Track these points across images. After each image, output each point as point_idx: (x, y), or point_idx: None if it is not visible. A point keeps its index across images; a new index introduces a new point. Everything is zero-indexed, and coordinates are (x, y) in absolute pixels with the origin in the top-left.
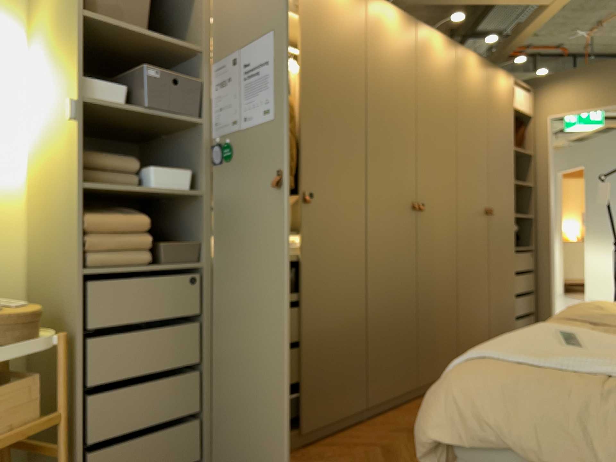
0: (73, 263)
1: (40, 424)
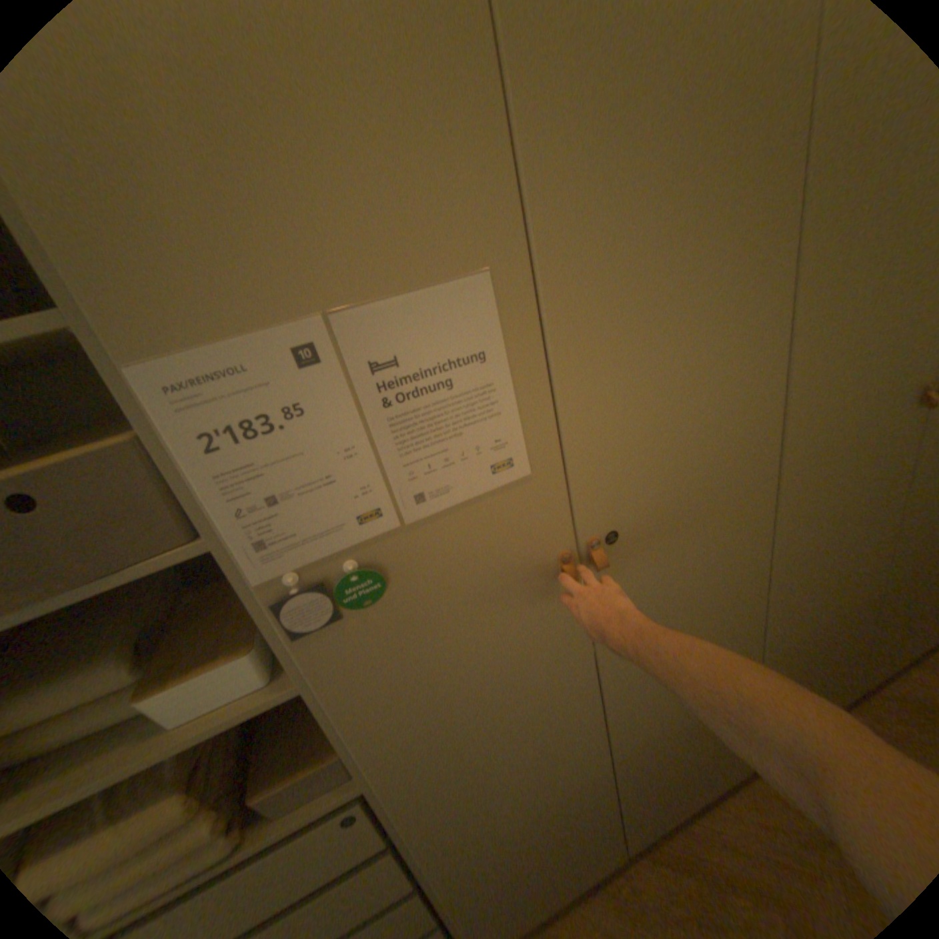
0: None
1: None
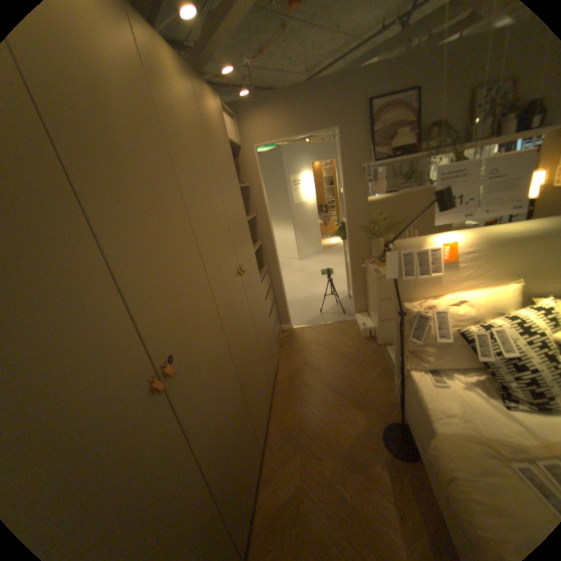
0: None
1: None
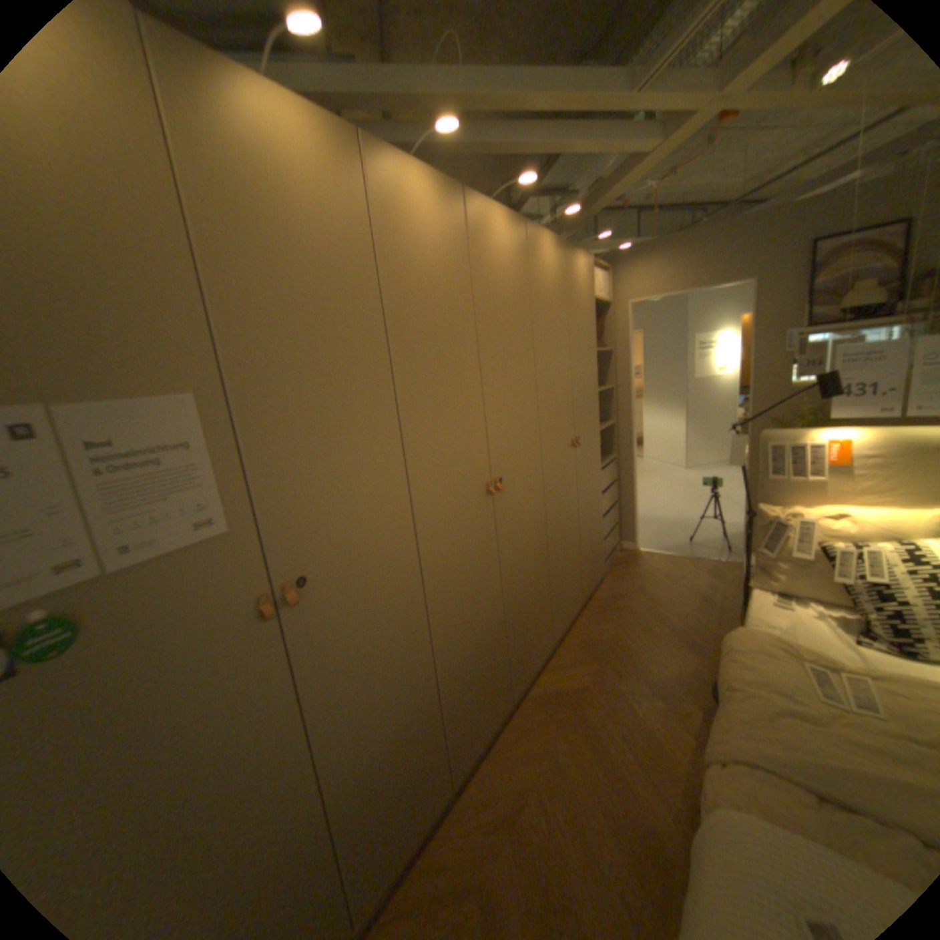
0: None
1: None
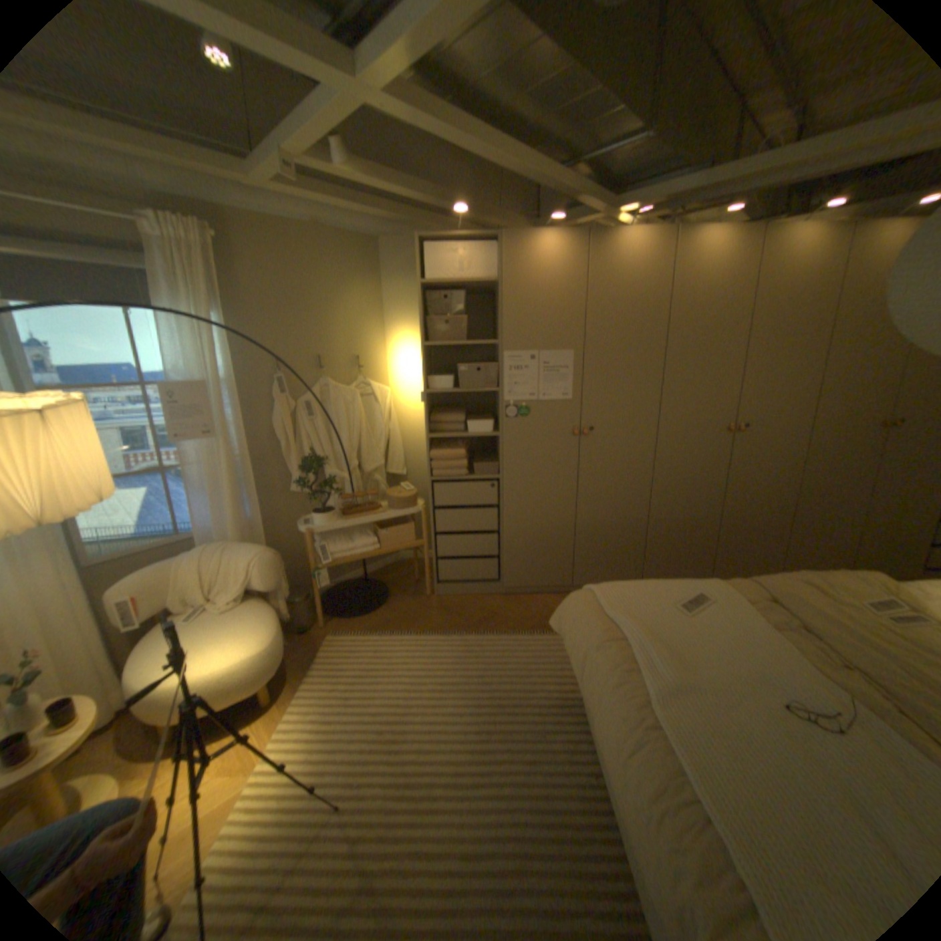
0: (430, 474)
1: (419, 543)
